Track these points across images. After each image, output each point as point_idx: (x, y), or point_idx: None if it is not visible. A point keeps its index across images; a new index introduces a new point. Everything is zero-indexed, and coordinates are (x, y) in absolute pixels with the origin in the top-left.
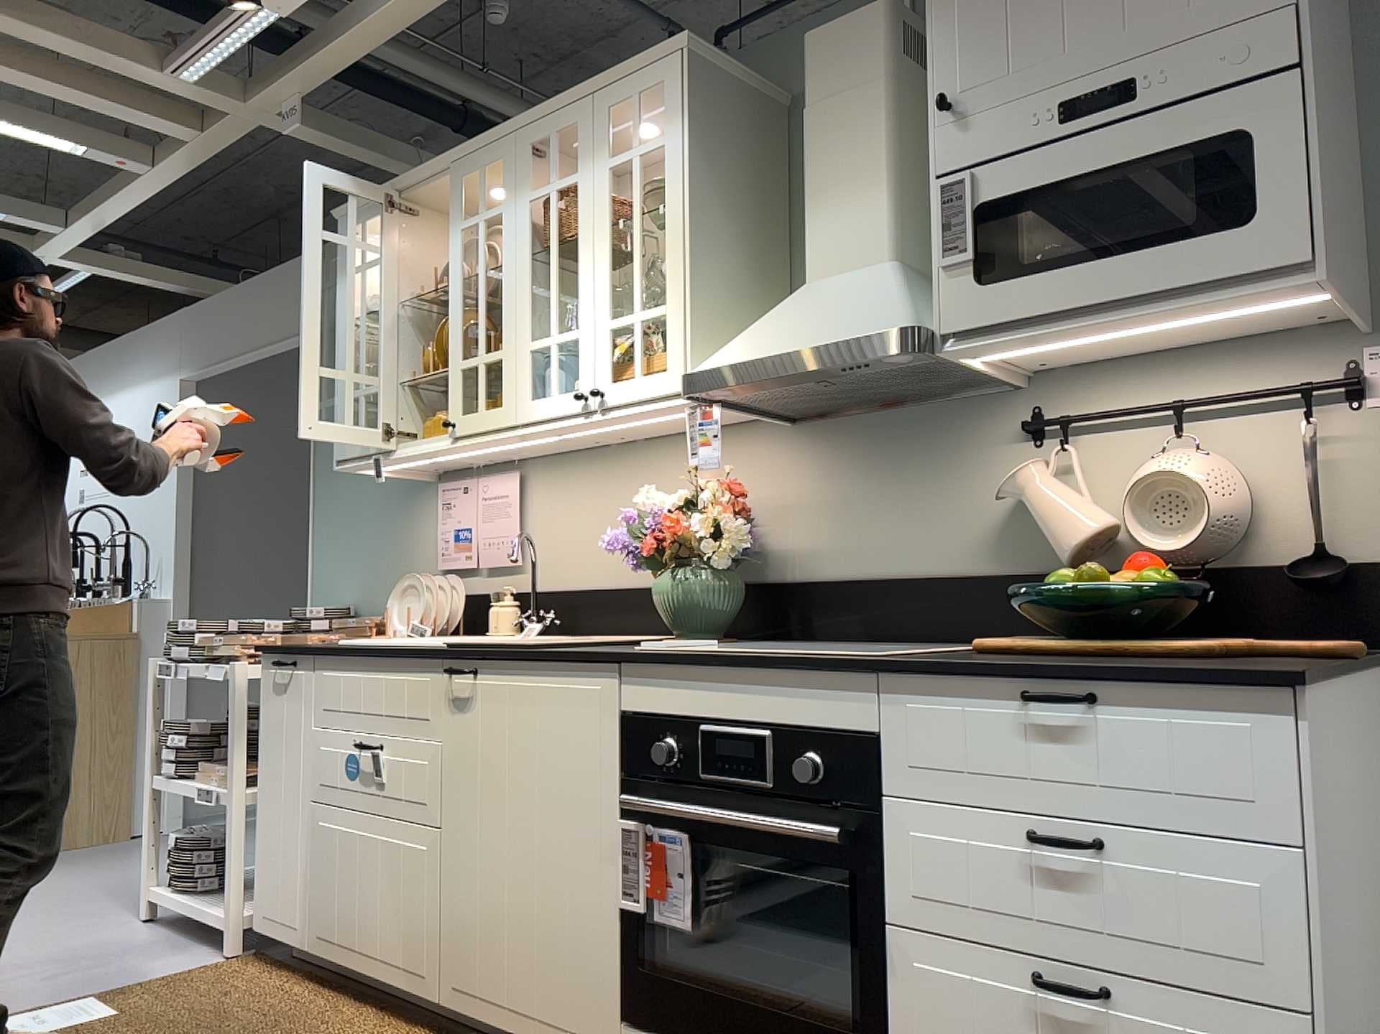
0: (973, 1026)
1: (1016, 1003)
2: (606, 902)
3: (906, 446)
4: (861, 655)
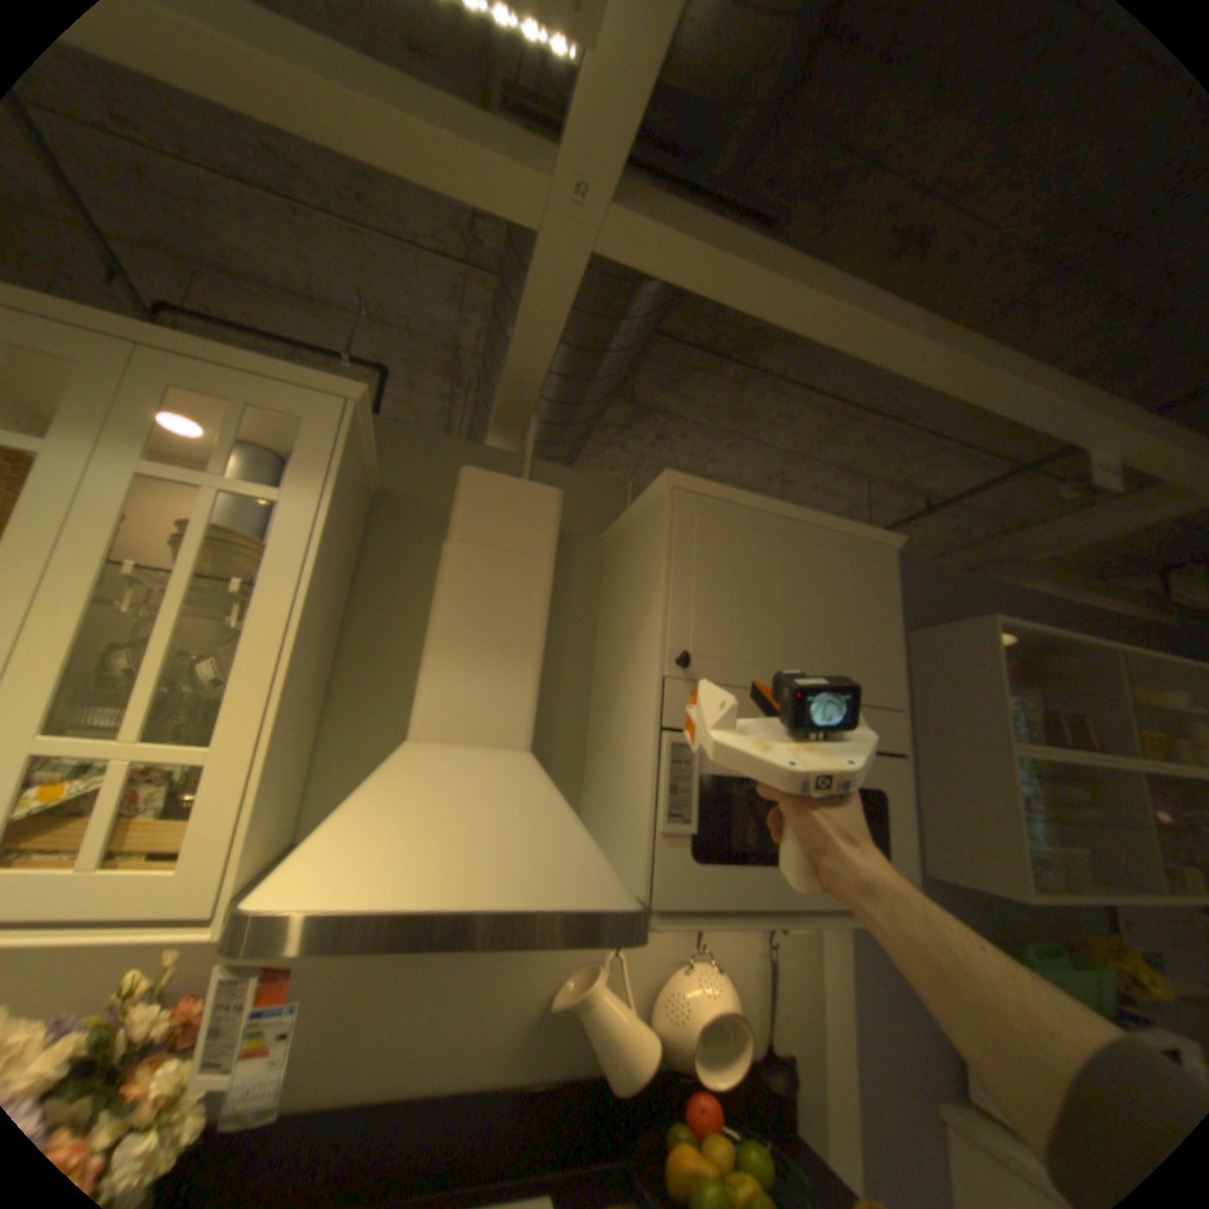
0: None
1: None
2: None
3: None
4: None
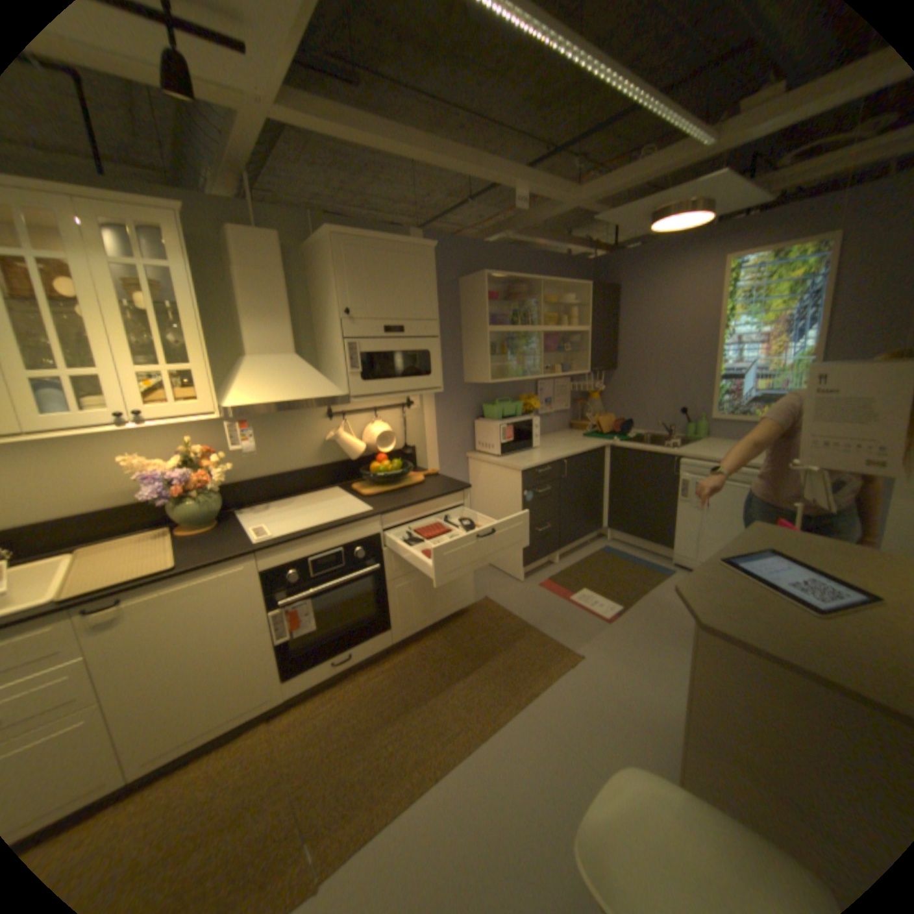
0: (410, 592)
1: (420, 580)
2: (264, 648)
3: (278, 422)
4: (362, 511)
